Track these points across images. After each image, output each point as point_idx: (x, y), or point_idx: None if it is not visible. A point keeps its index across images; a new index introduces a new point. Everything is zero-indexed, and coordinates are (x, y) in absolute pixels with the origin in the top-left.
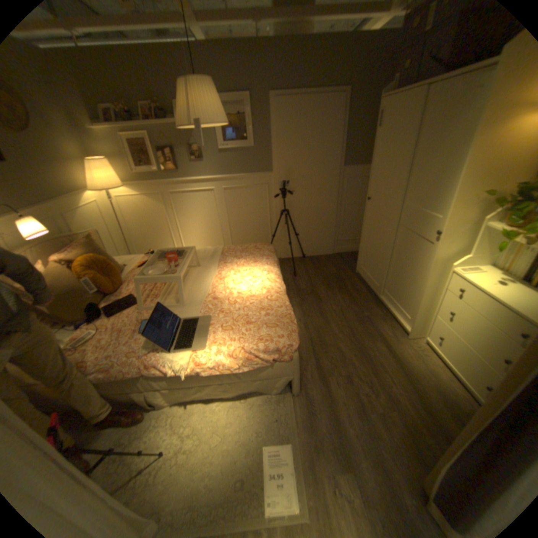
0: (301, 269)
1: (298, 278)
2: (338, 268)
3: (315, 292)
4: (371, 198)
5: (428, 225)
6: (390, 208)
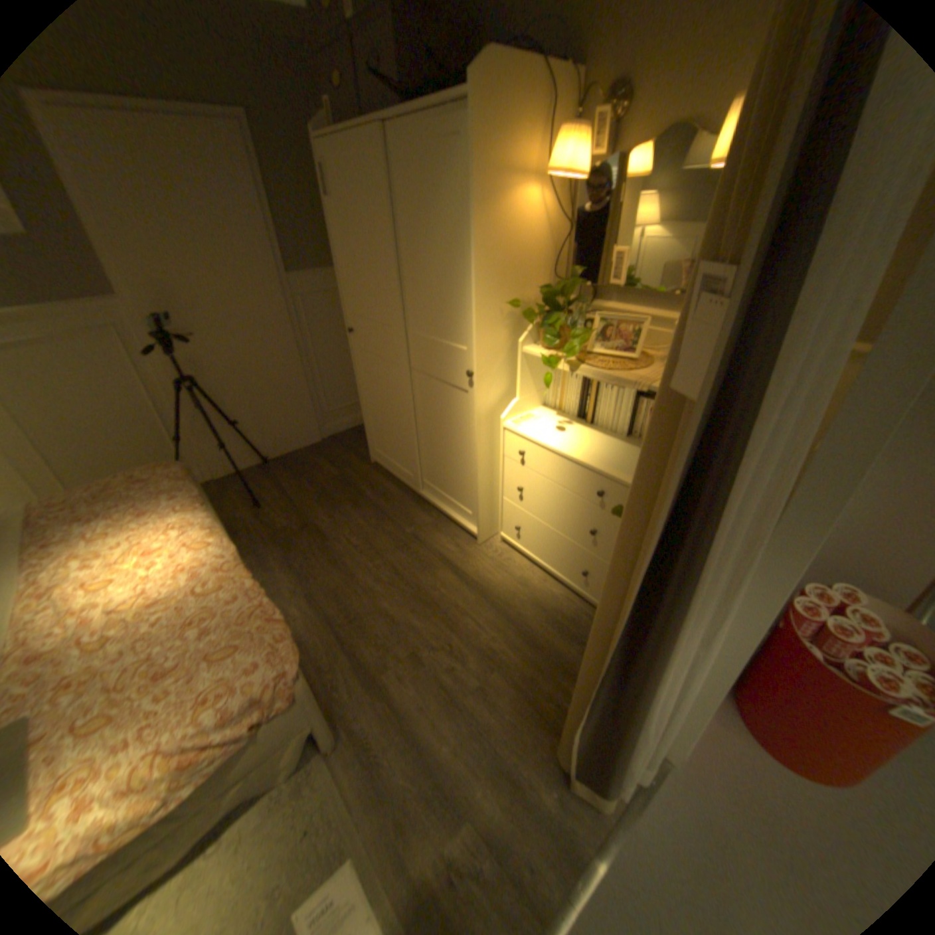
0: (270, 486)
1: (268, 508)
2: (340, 464)
3: (310, 523)
4: (356, 329)
5: (452, 364)
6: (390, 342)
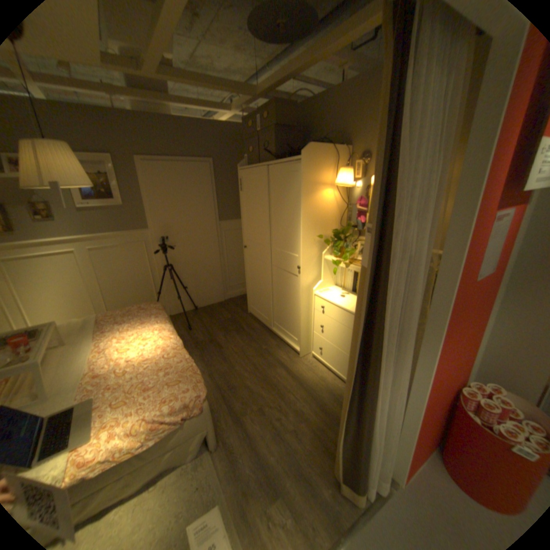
0: (197, 320)
1: (194, 331)
2: (232, 312)
3: (214, 339)
4: (247, 246)
5: (291, 263)
6: (262, 252)
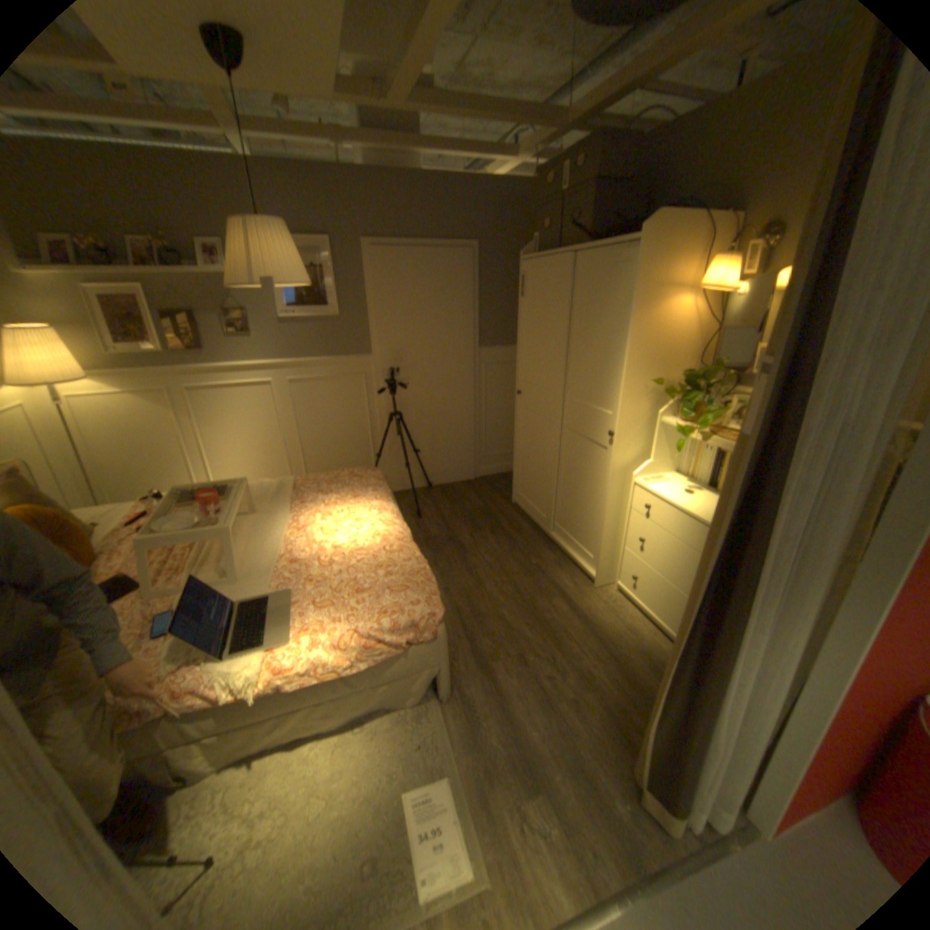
0: (430, 505)
1: (426, 520)
2: (485, 499)
3: (455, 538)
4: (523, 392)
5: (597, 425)
6: (548, 404)
